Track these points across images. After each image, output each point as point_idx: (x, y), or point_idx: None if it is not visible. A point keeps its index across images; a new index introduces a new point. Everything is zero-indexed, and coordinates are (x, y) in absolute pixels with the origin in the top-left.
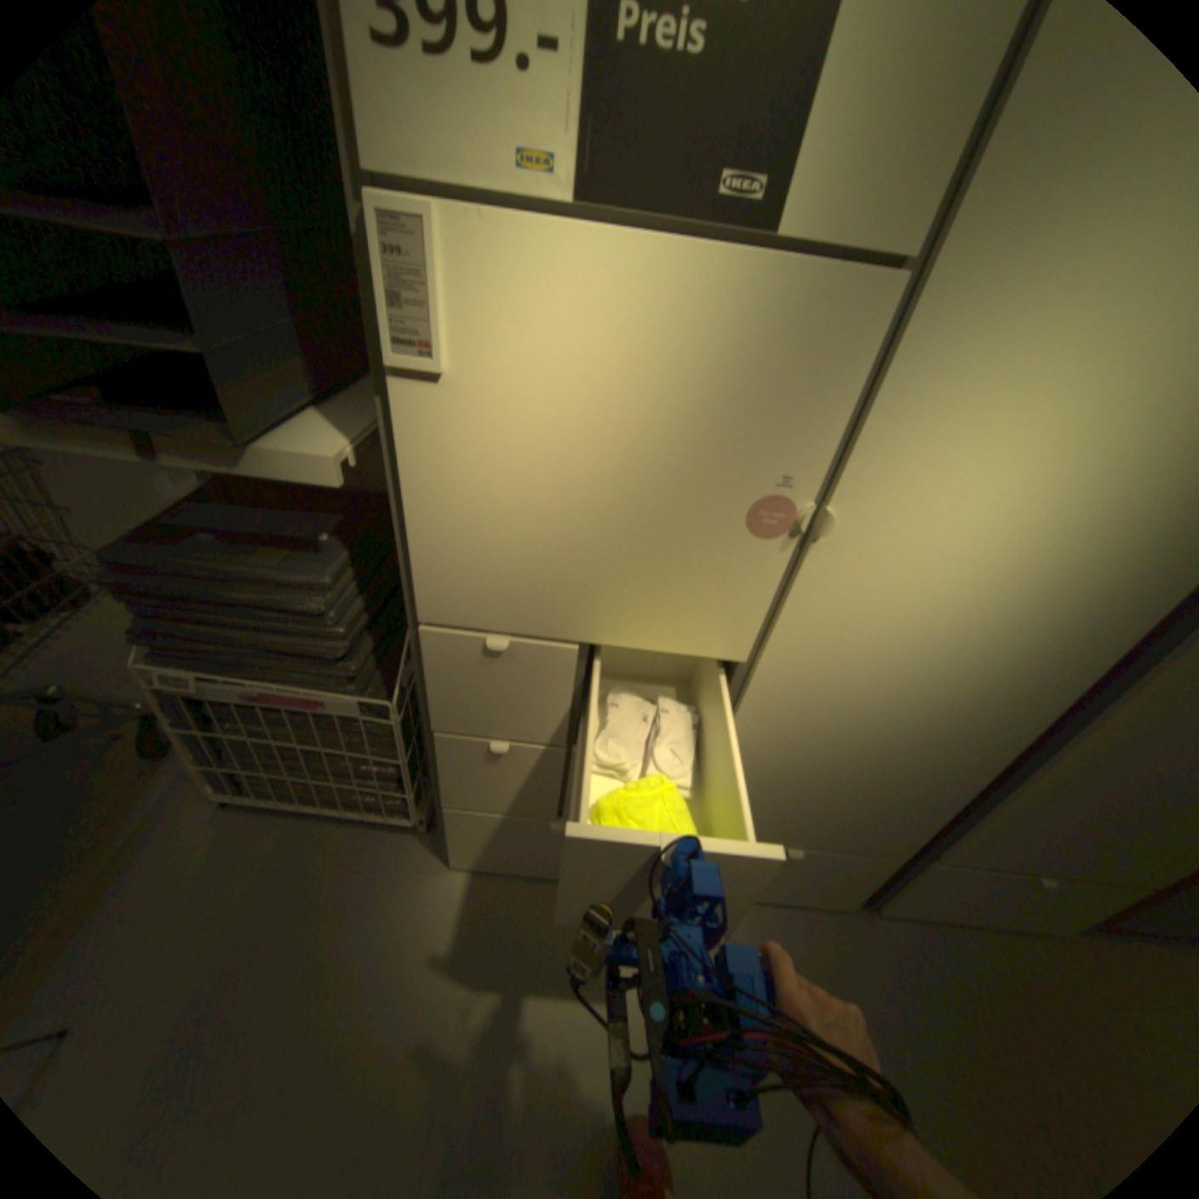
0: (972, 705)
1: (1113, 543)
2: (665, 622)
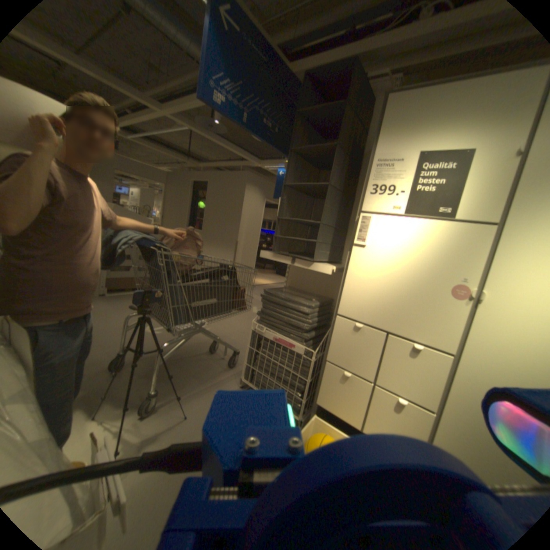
0: None
1: None
2: (420, 330)
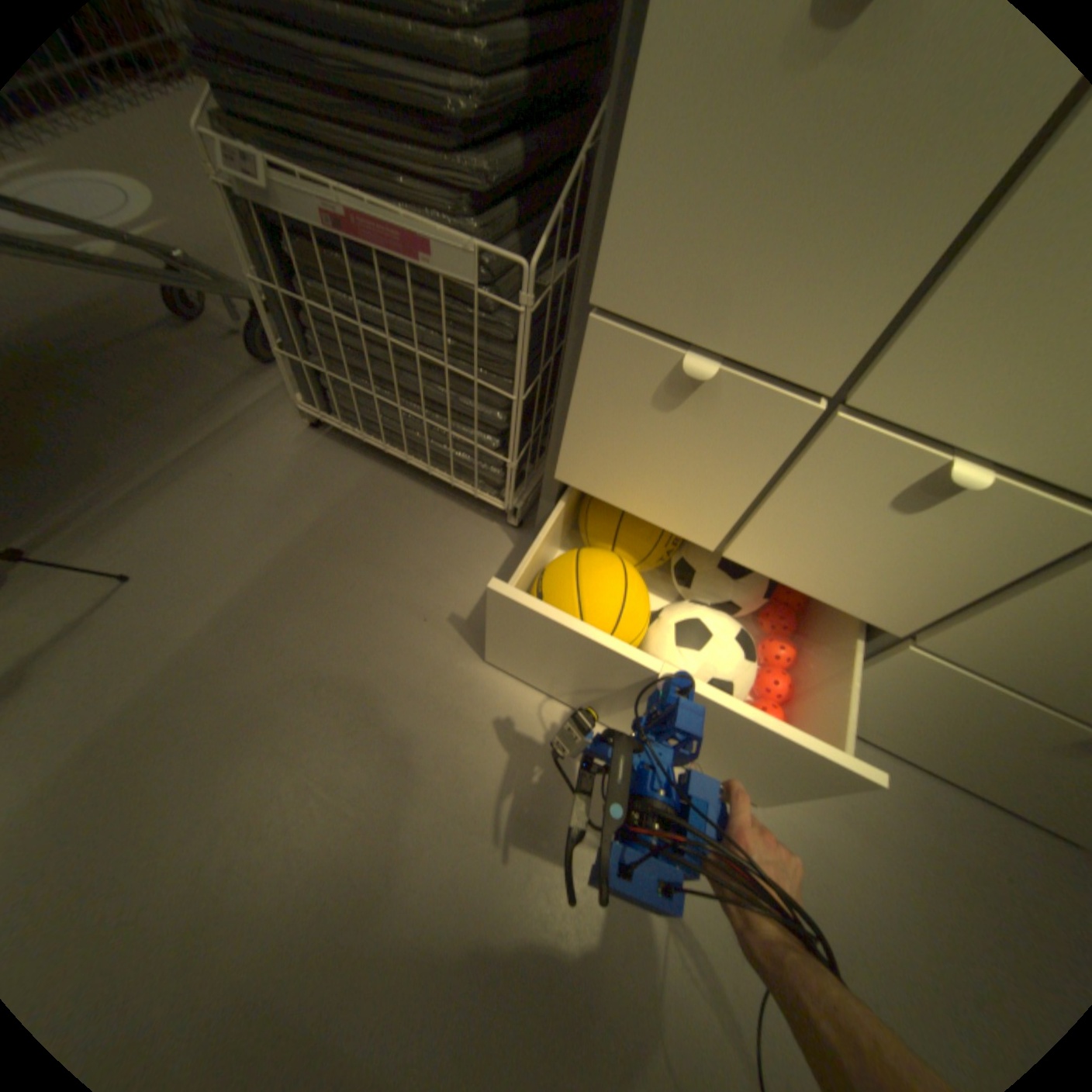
0: None
1: None
2: None
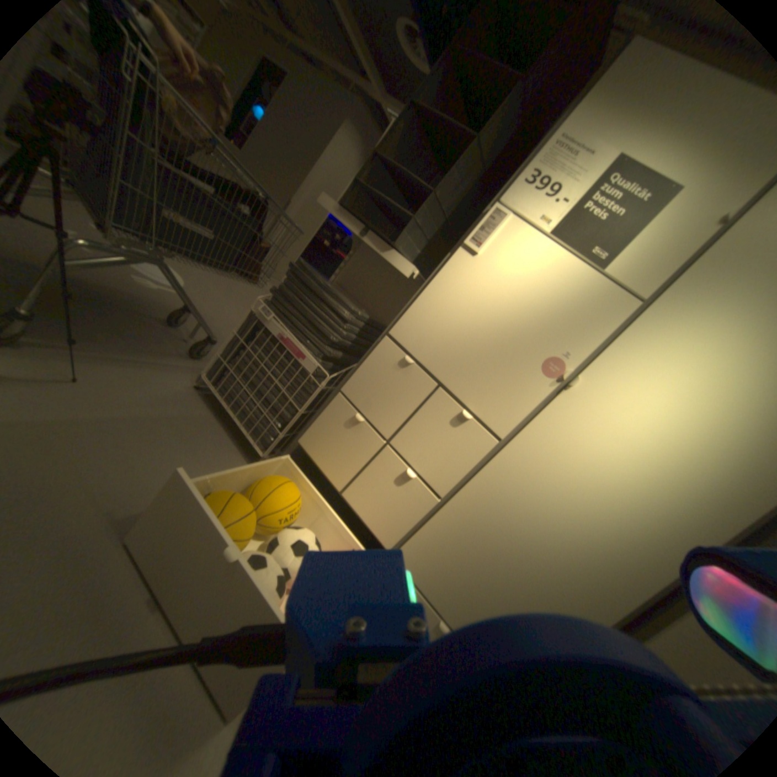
0: (602, 553)
1: (699, 474)
2: (480, 397)
